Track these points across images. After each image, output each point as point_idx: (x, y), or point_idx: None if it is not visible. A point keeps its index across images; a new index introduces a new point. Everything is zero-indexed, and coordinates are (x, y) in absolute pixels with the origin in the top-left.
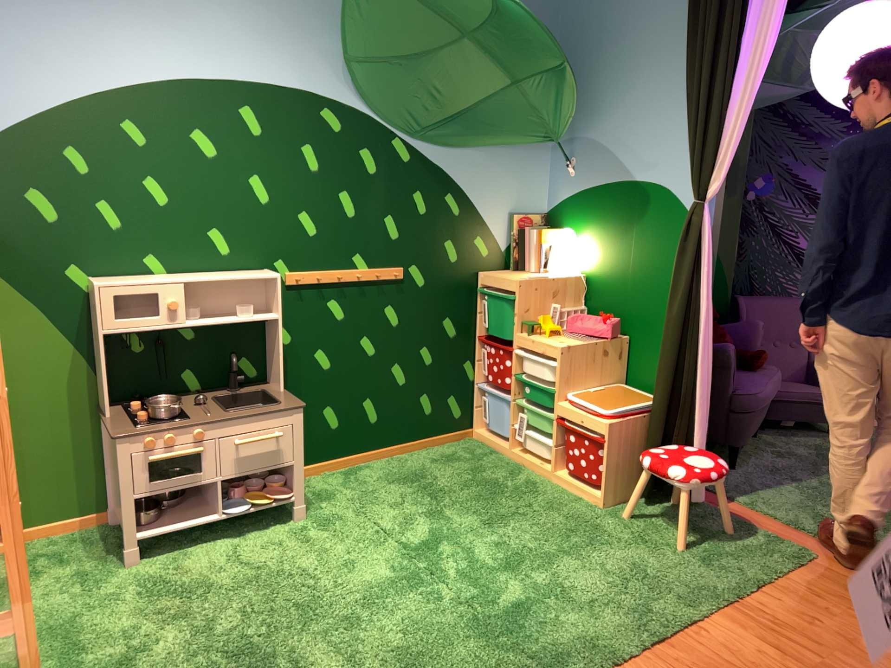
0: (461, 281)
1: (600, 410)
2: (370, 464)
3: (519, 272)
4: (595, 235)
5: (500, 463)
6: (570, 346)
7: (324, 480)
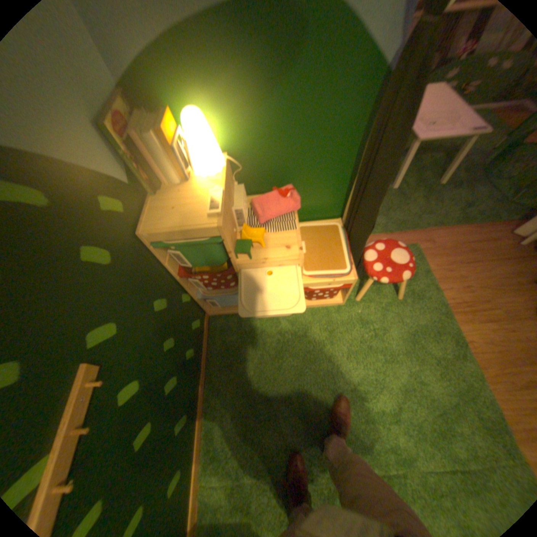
0: (133, 262)
1: (338, 270)
2: (205, 425)
3: (170, 196)
4: (223, 100)
5: (256, 322)
6: (300, 247)
7: (207, 484)
